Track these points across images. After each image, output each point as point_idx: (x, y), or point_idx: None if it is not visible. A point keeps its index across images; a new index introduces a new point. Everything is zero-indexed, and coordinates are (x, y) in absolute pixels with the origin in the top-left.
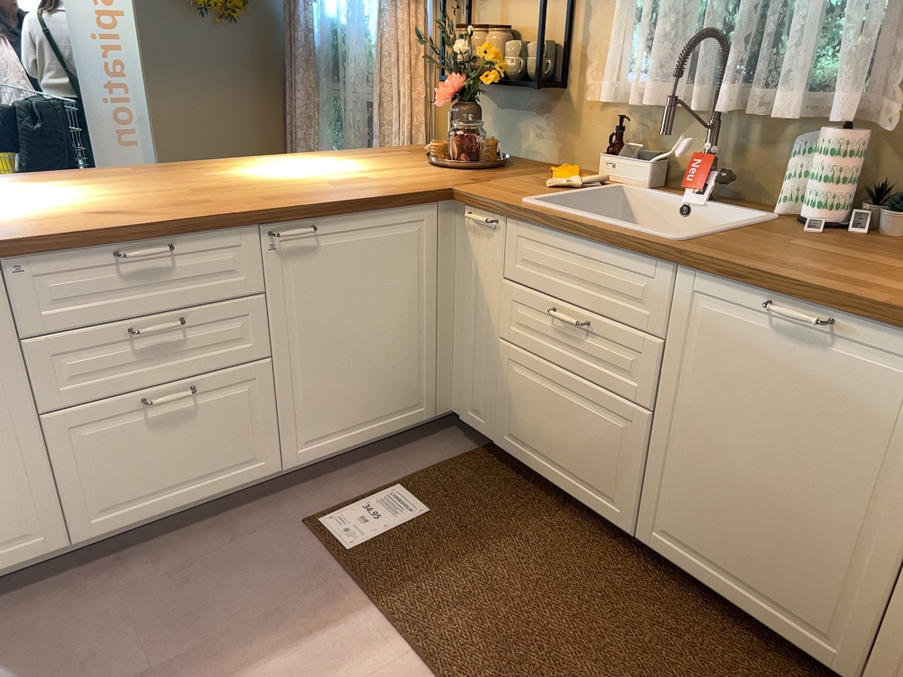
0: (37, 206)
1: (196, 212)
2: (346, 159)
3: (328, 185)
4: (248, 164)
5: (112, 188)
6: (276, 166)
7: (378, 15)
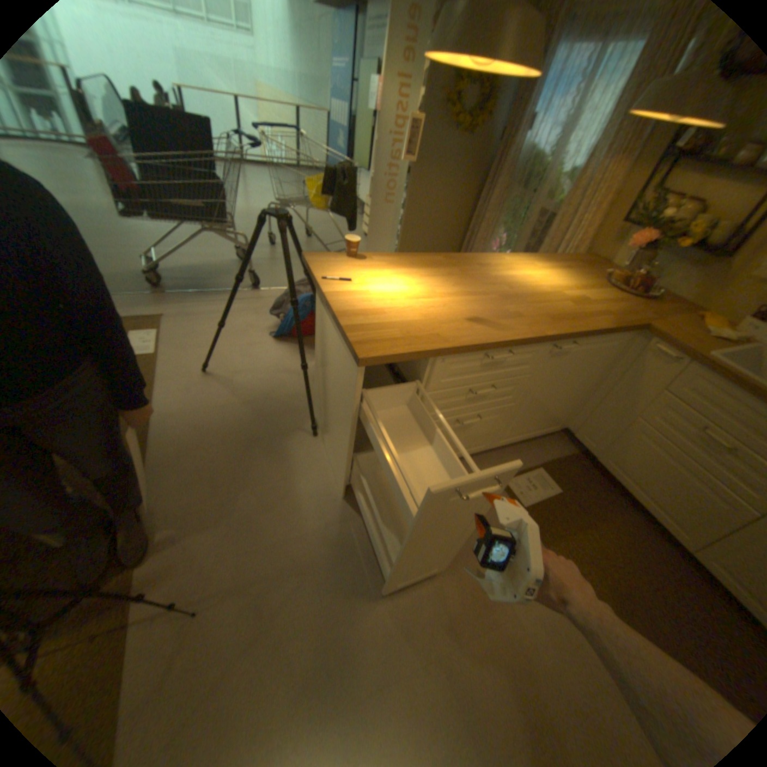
0: (428, 301)
1: (524, 329)
2: (556, 268)
3: (573, 304)
4: (504, 264)
5: (452, 284)
6: (522, 270)
7: (589, 157)
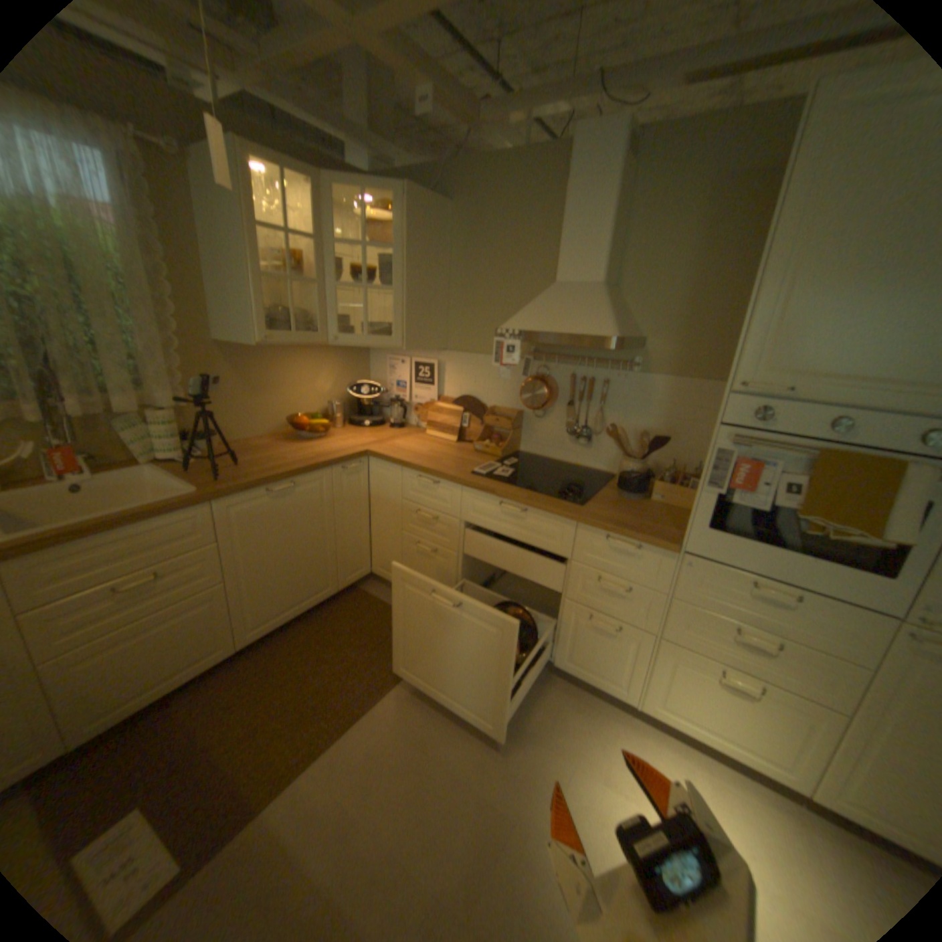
0: None
1: None
2: None
3: None
4: None
5: None
6: None
7: None
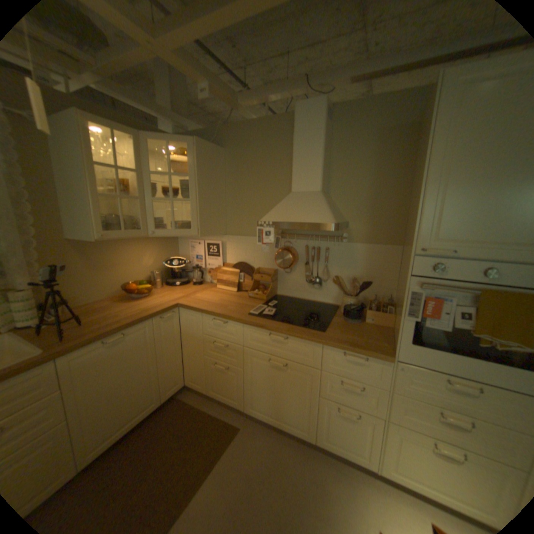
0: None
1: None
2: None
3: None
4: None
5: None
6: None
7: None
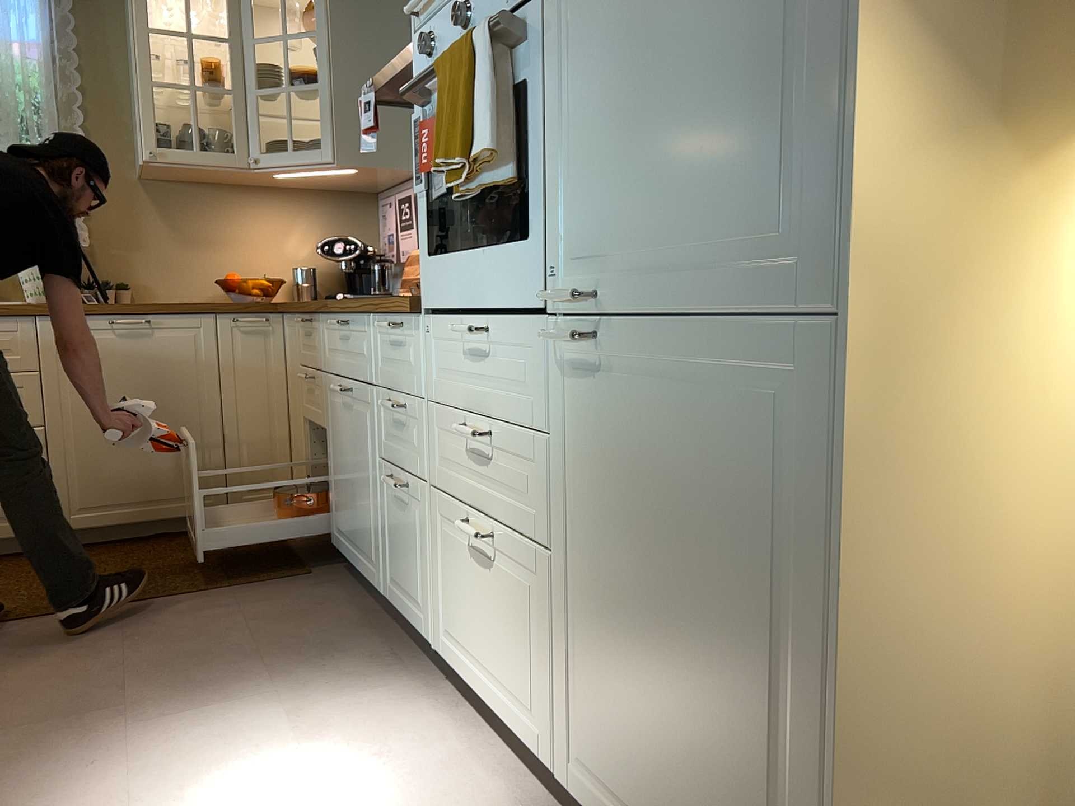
0: None
1: None
2: None
3: None
4: None
5: None
6: None
7: None
